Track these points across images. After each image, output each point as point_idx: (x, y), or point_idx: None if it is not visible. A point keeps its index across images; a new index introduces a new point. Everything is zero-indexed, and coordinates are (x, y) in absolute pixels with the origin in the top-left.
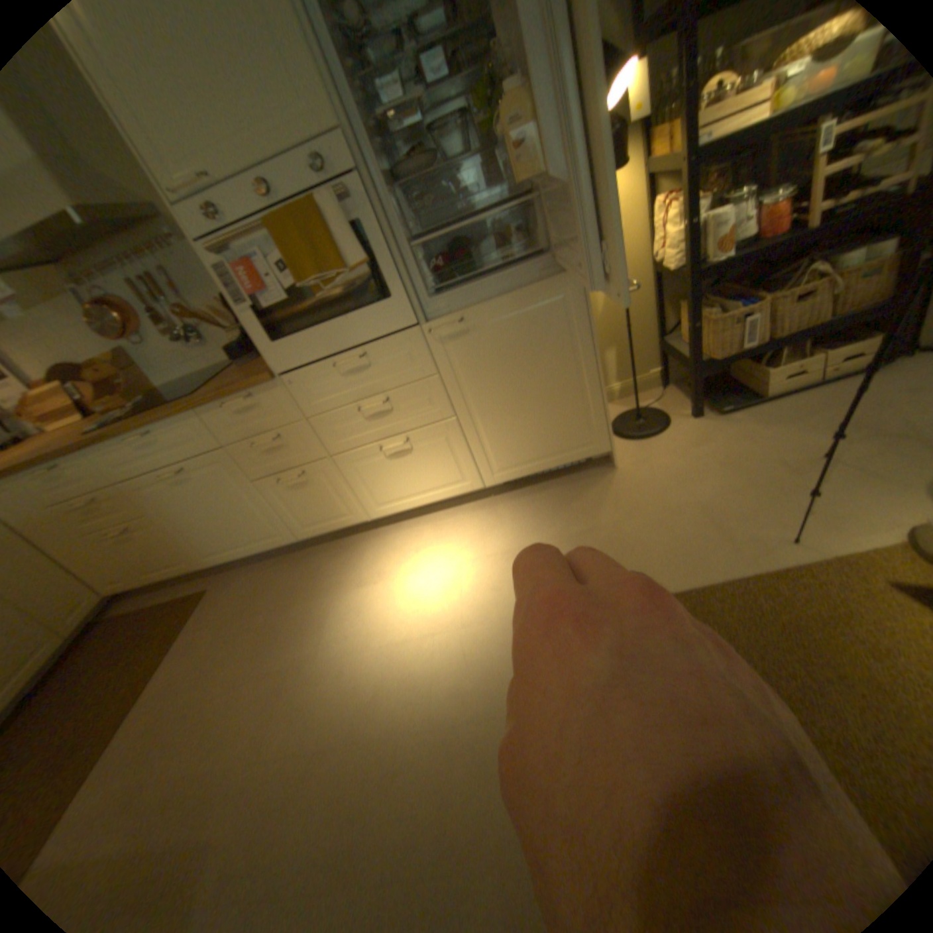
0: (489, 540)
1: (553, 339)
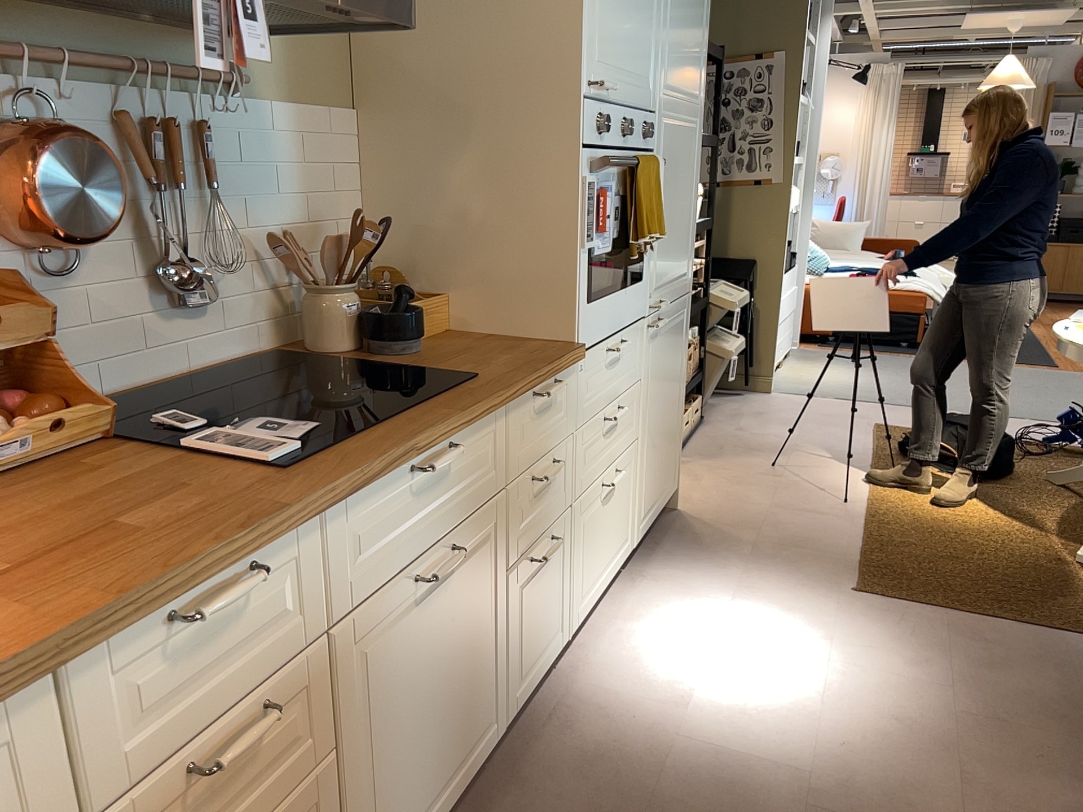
0: (704, 593)
1: (678, 356)
